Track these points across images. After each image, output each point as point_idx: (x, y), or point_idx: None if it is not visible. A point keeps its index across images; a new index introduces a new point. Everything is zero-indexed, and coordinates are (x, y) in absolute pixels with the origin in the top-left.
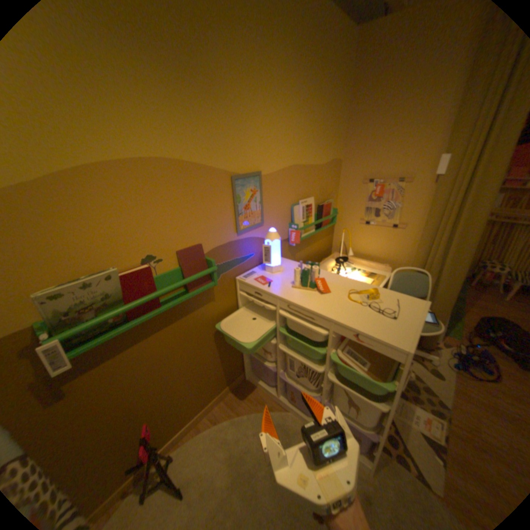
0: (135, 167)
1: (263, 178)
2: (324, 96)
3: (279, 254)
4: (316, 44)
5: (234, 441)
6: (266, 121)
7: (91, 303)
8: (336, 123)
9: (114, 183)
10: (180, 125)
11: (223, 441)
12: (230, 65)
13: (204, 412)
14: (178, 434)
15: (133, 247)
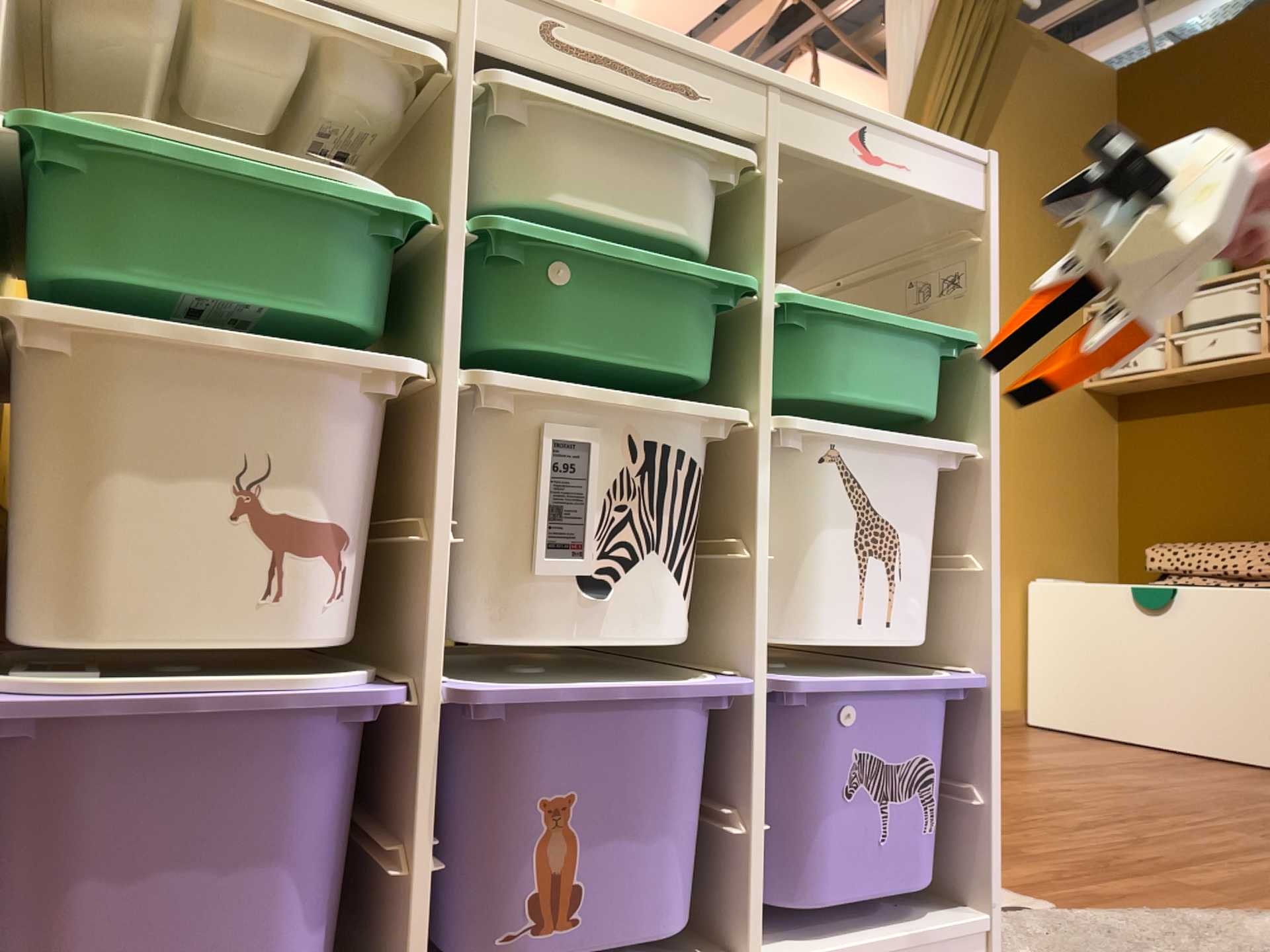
0: None
1: None
2: None
3: None
4: None
5: None
6: None
7: None
8: None
9: None
10: None
11: None
12: None
13: None
14: None
15: None
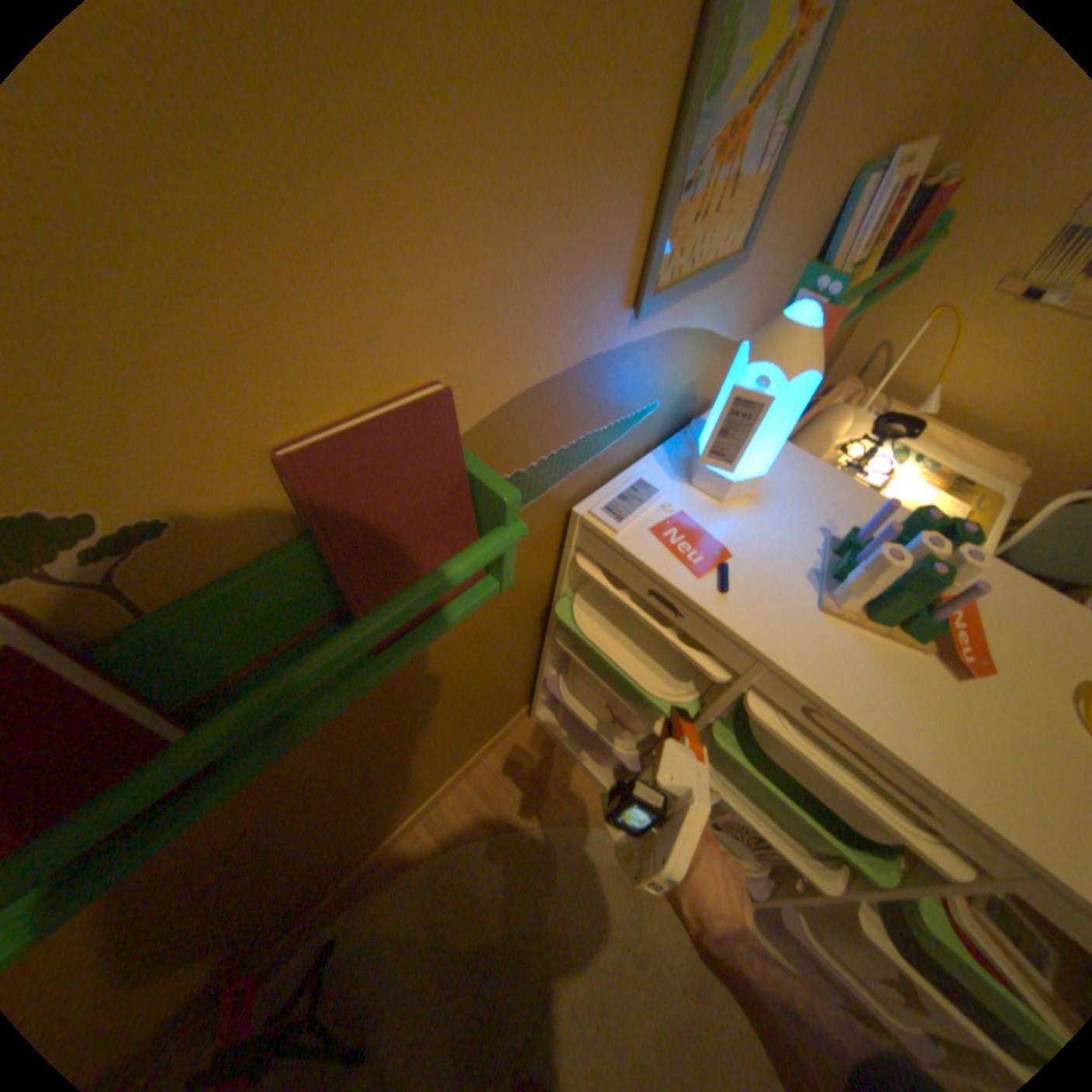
0: None
1: None
2: None
3: (782, 434)
4: None
5: (498, 906)
6: None
7: None
8: None
9: None
10: None
11: (469, 901)
12: None
13: (418, 817)
14: (349, 880)
15: None
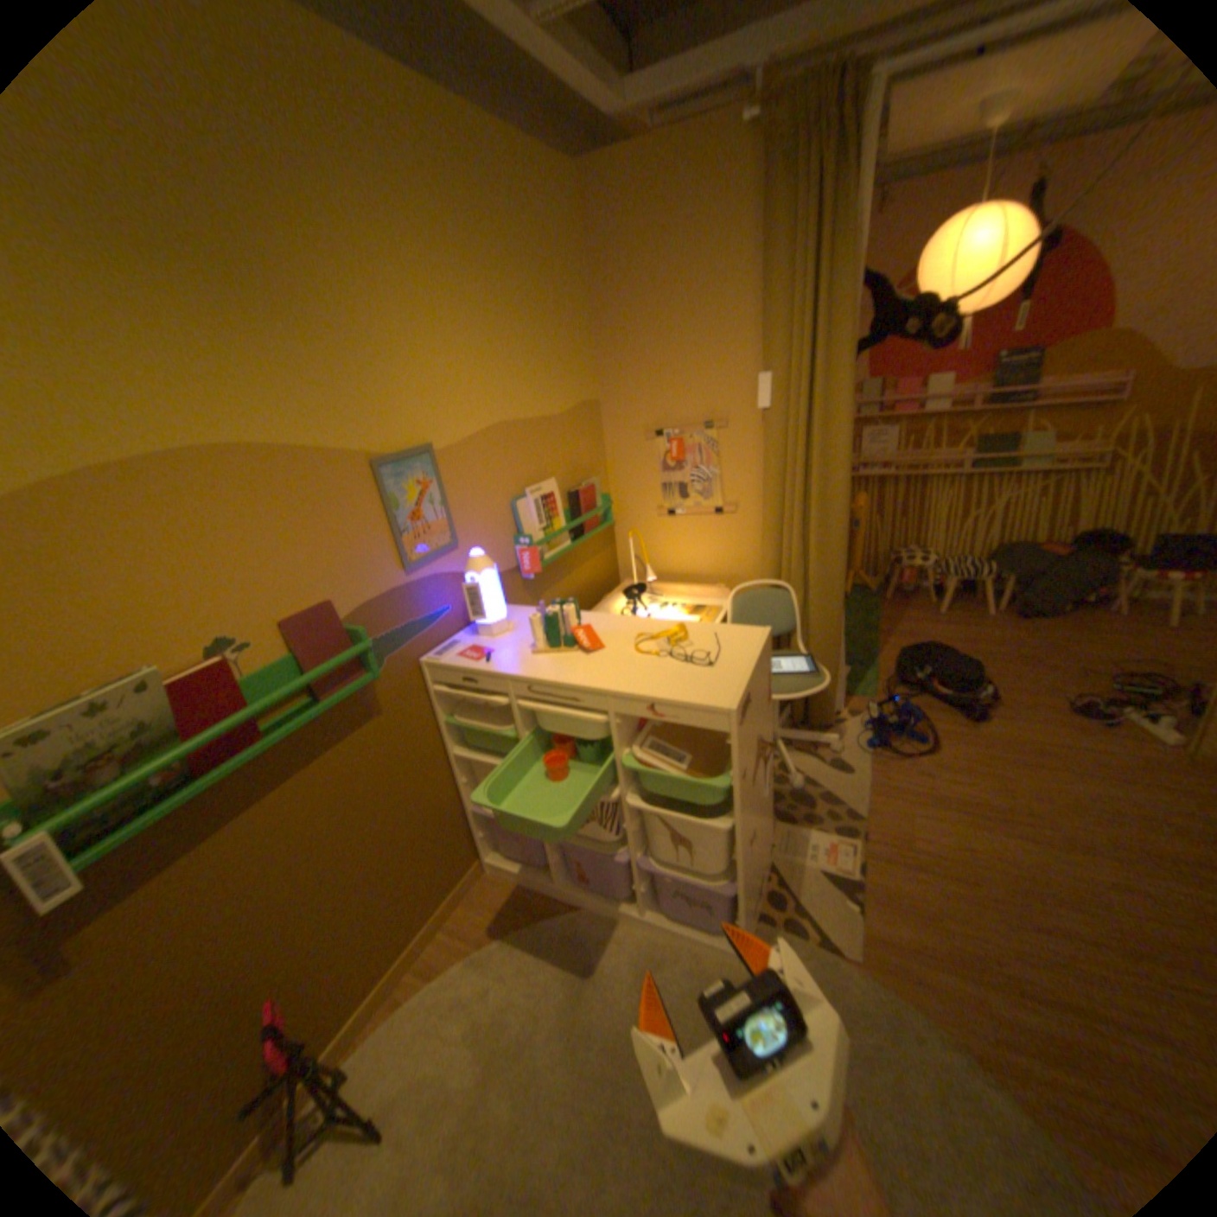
0: (162, 470)
1: (438, 456)
2: (533, 291)
3: (500, 598)
4: (496, 203)
5: (477, 997)
6: (423, 351)
7: (110, 747)
8: (571, 335)
9: (123, 506)
10: (244, 380)
11: (454, 1003)
12: (327, 261)
13: (403, 963)
14: (351, 1020)
15: (182, 627)
